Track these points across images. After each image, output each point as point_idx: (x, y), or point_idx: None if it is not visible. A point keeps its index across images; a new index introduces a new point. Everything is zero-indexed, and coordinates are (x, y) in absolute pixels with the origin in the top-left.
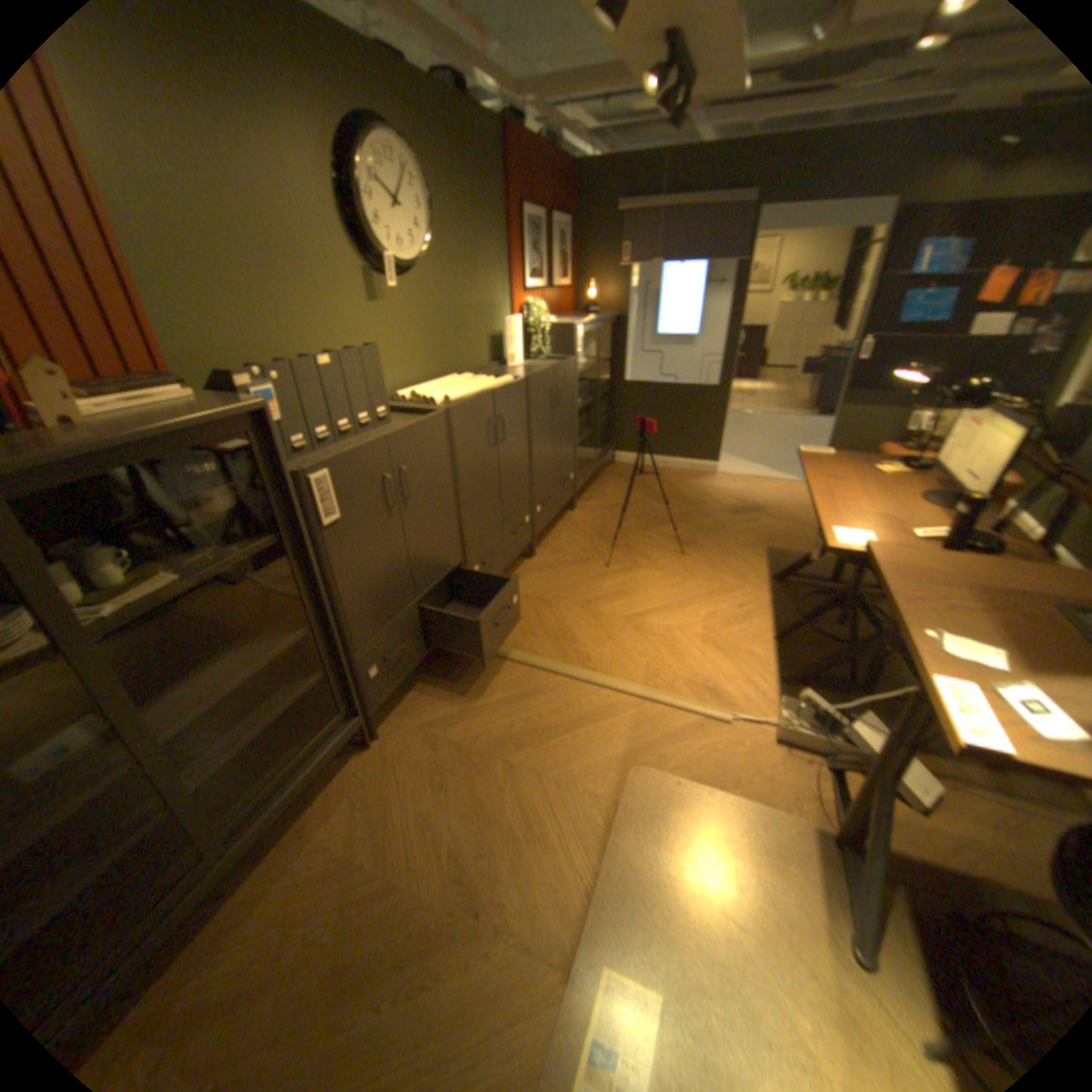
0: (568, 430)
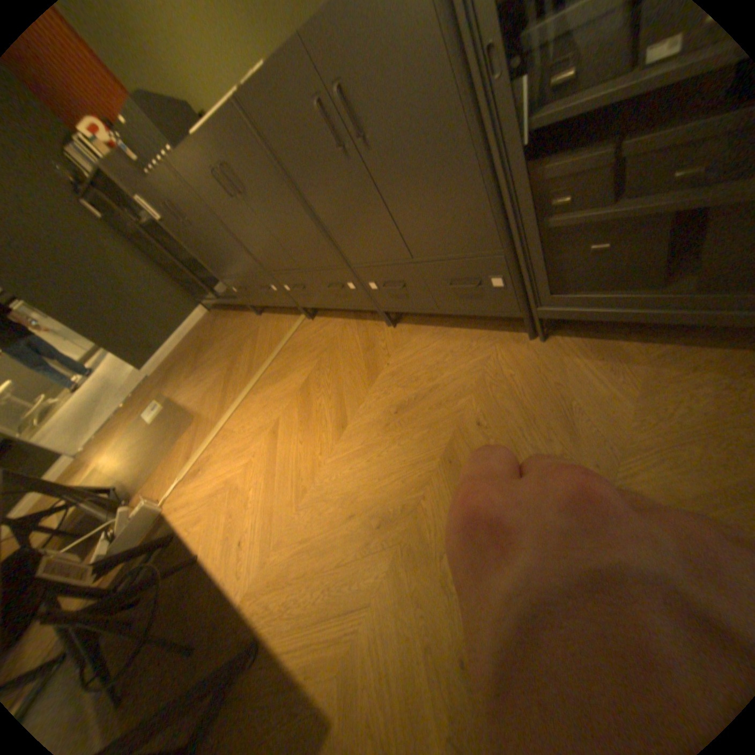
0: (440, 186)
